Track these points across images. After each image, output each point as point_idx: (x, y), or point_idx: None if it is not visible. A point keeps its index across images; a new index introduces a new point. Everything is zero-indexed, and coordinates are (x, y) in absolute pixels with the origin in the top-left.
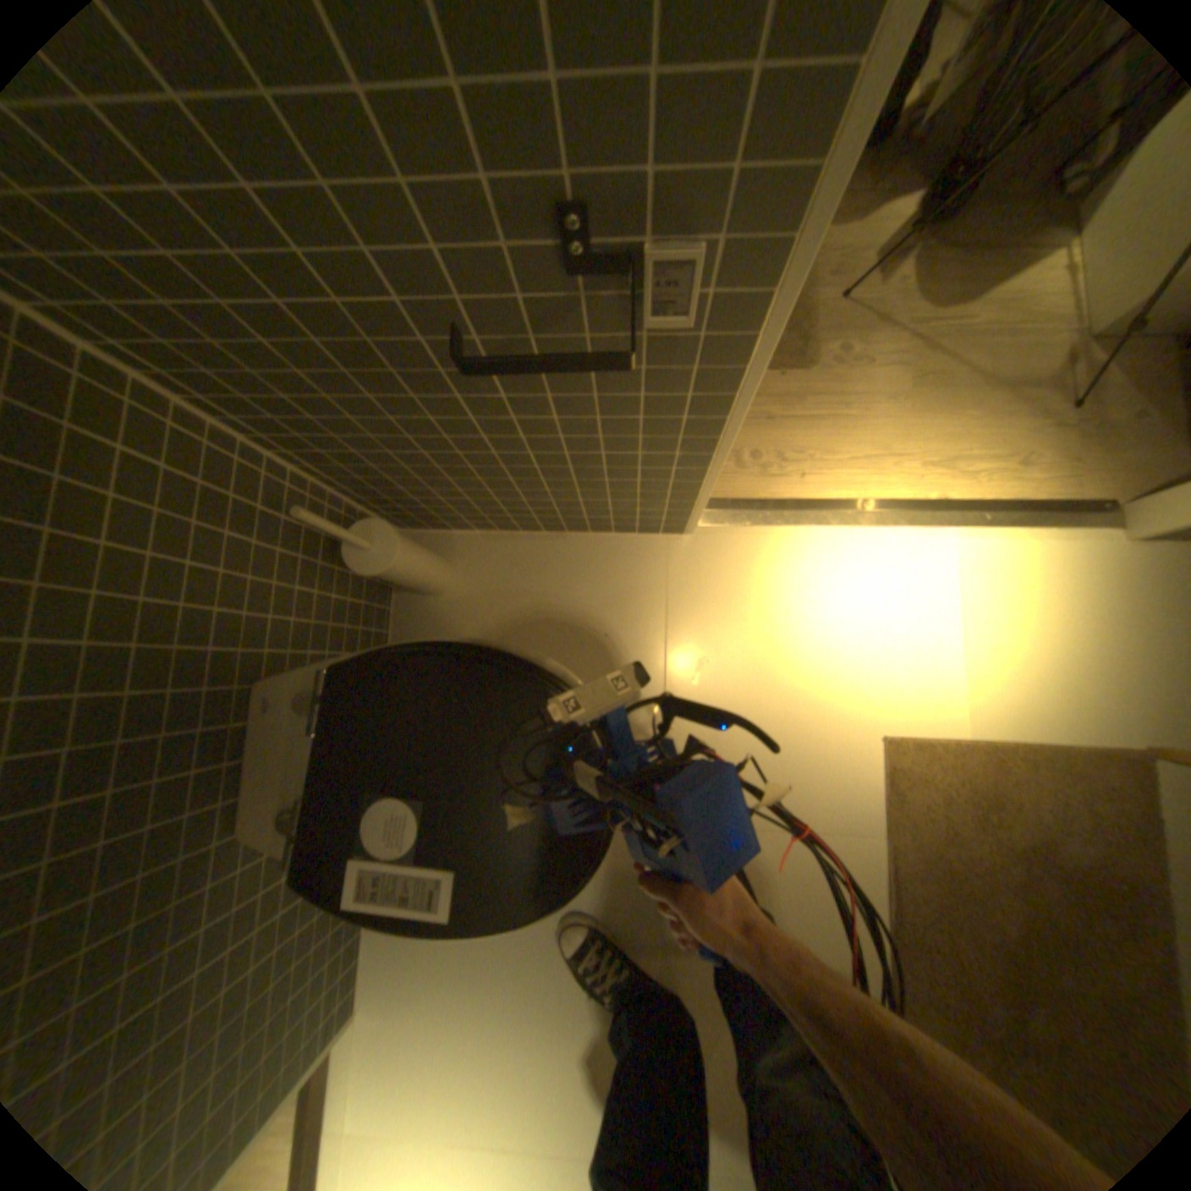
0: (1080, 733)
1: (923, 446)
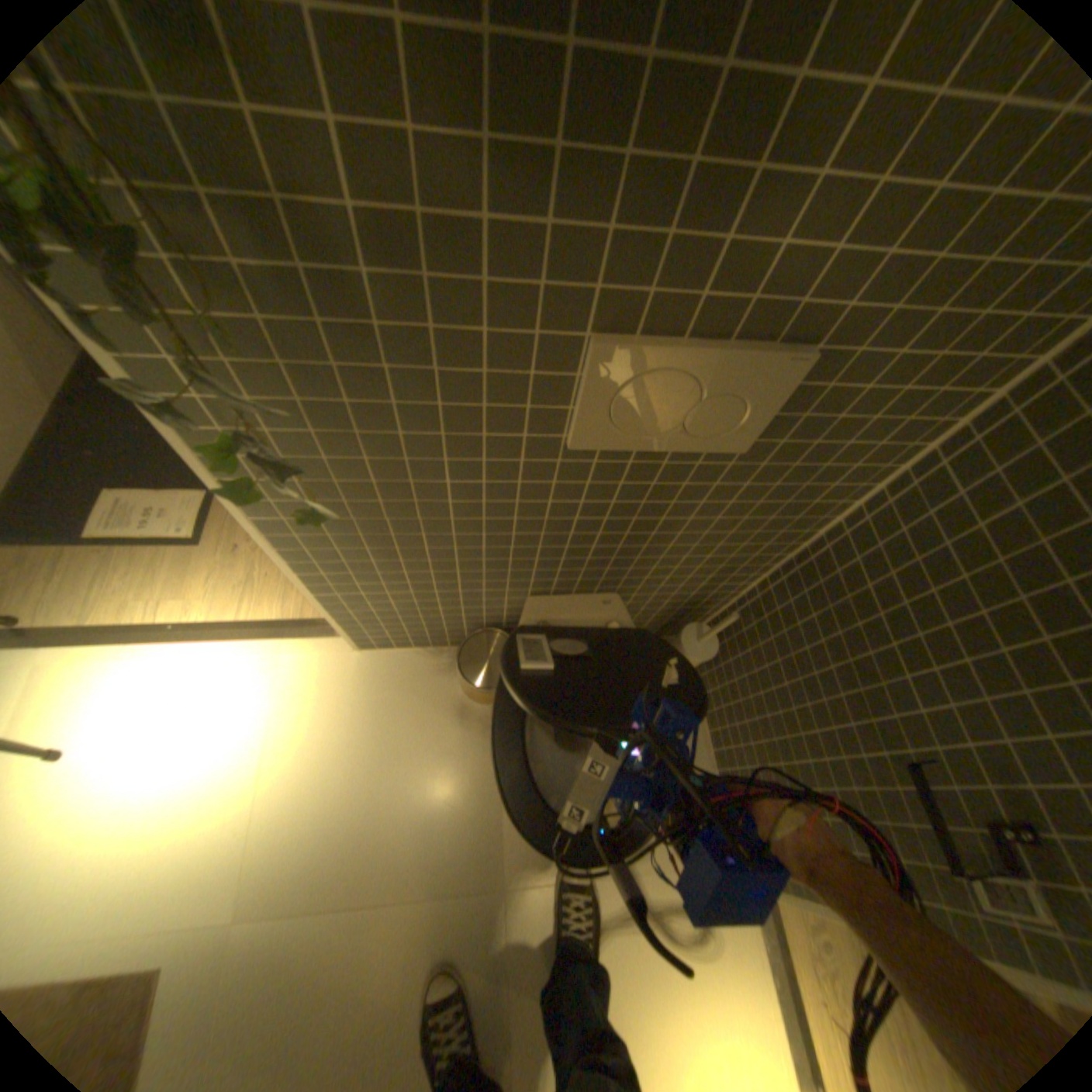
0: None
1: None
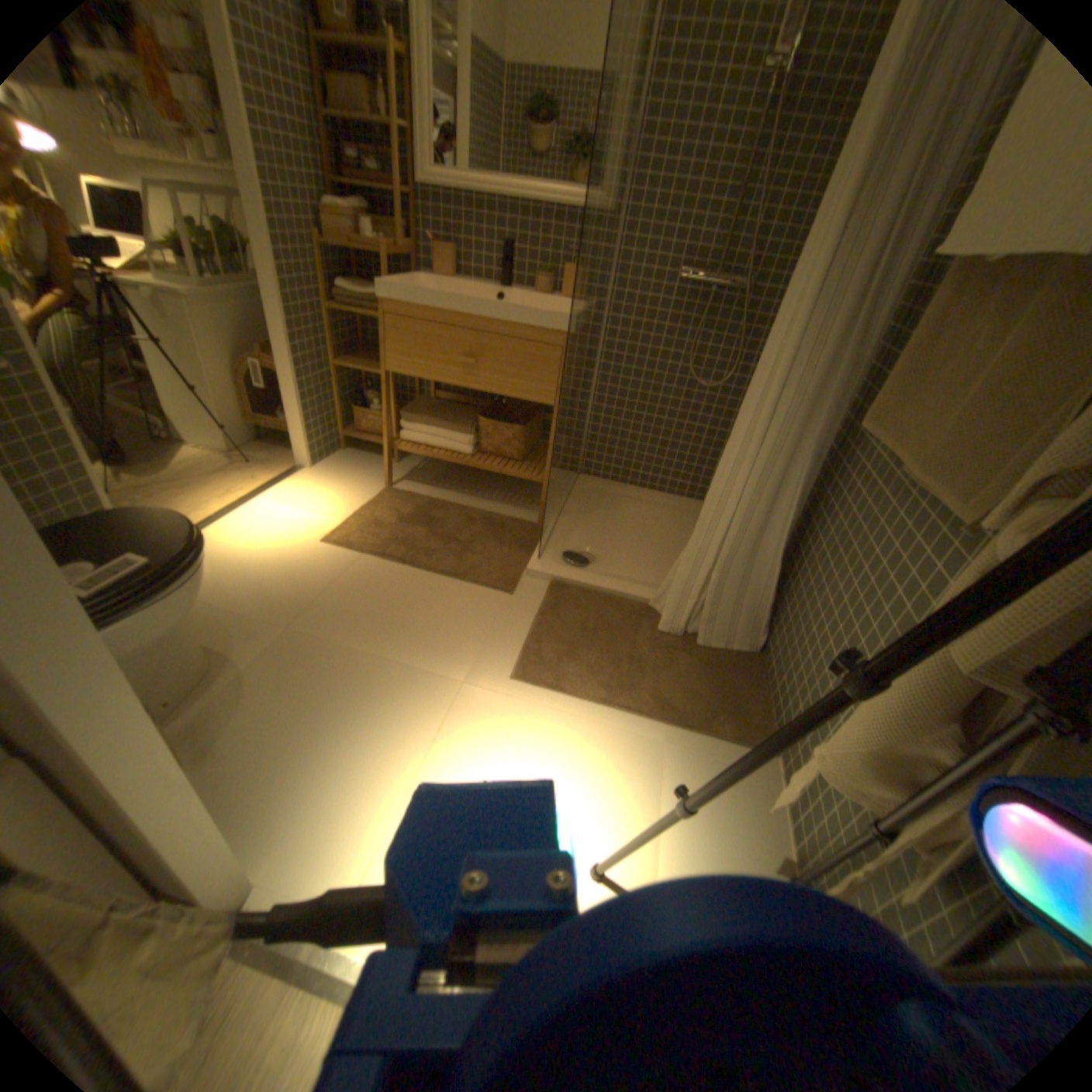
0: (363, 497)
1: (211, 495)
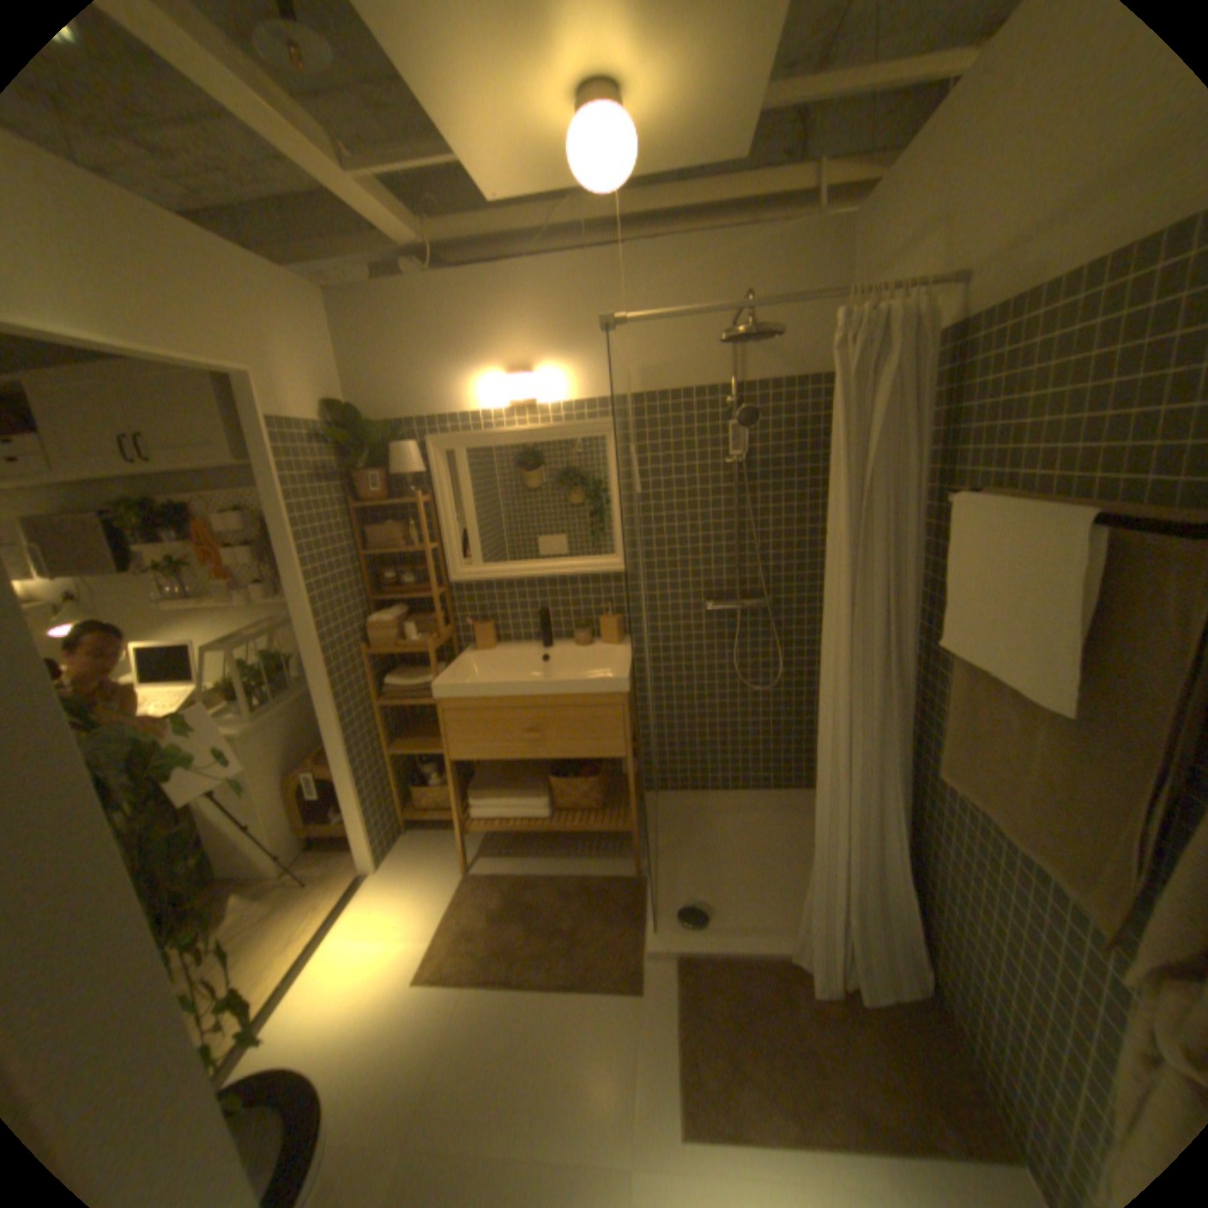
0: (440, 899)
1: (268, 954)
